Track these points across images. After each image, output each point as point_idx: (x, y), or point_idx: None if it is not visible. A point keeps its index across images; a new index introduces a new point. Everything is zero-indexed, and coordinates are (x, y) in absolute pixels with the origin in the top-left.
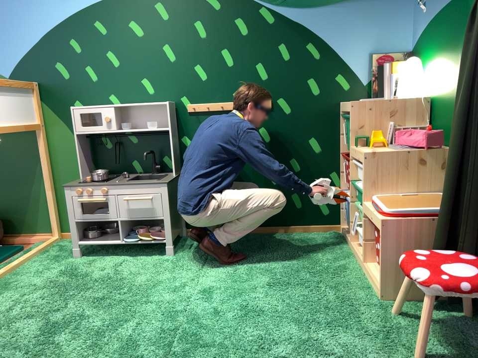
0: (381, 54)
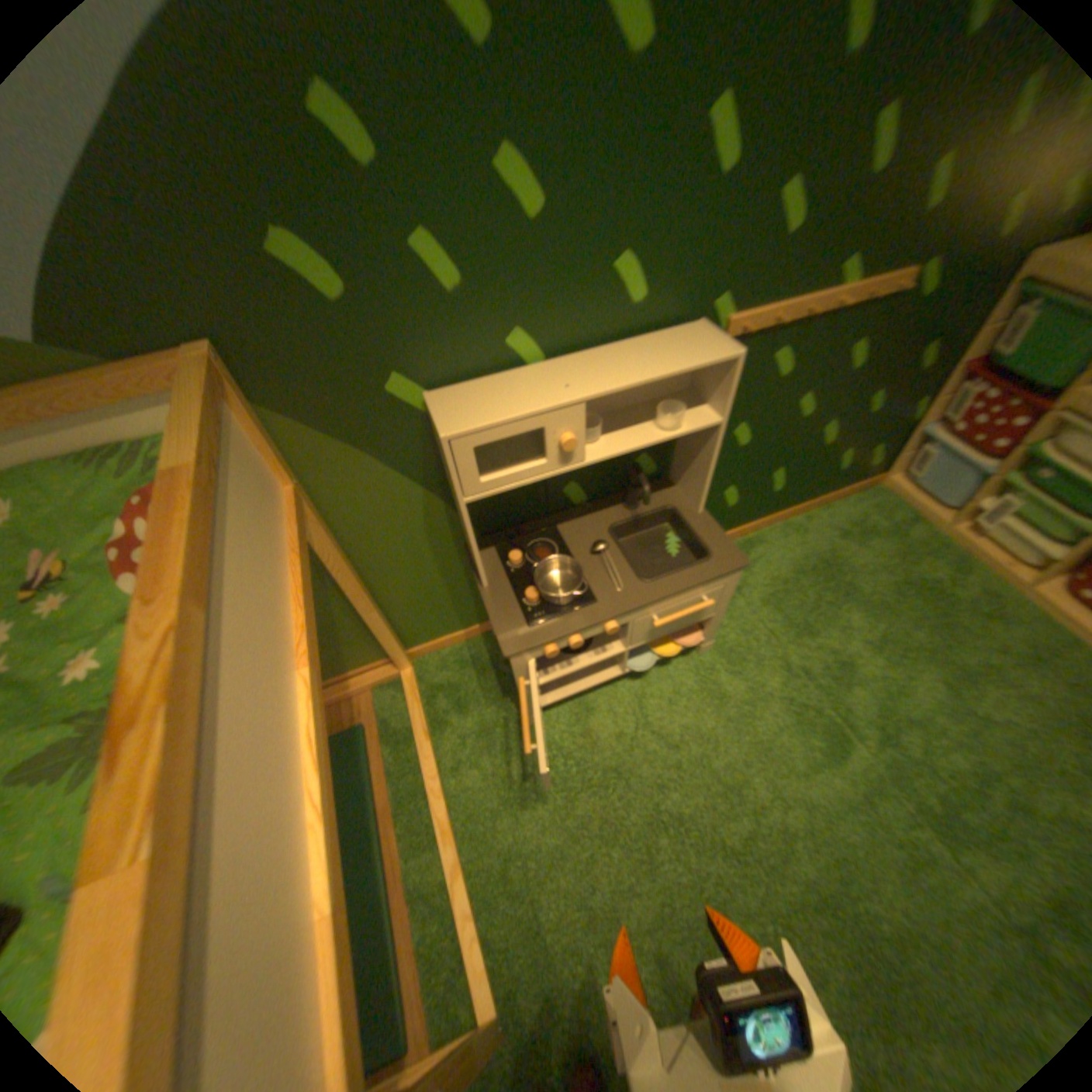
0: None
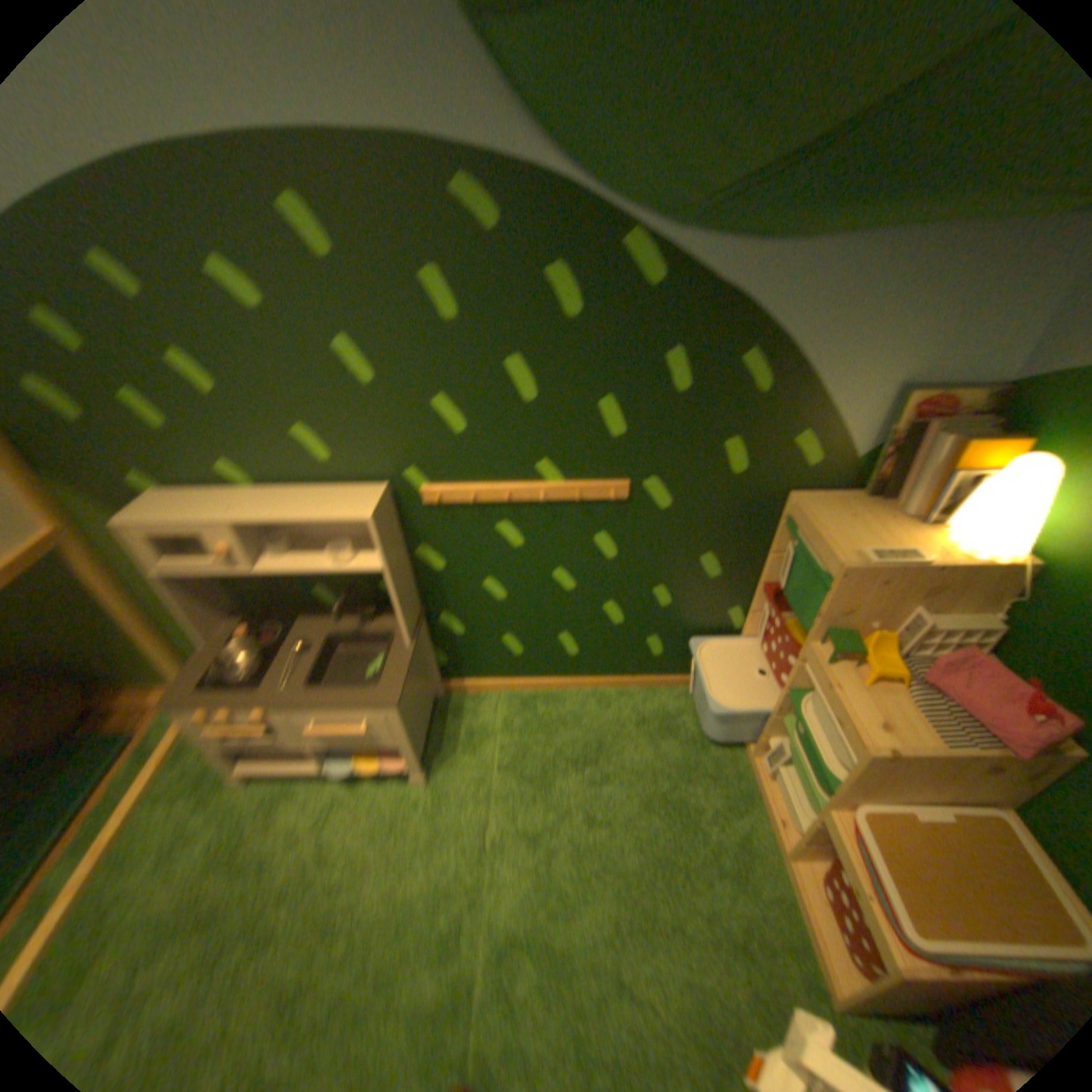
0: (937, 394)
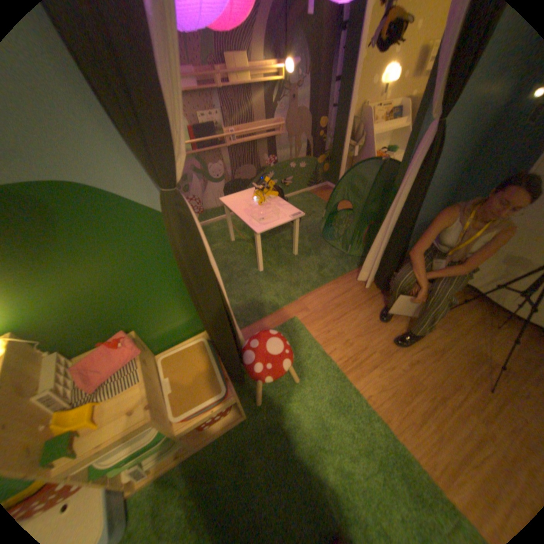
0: None
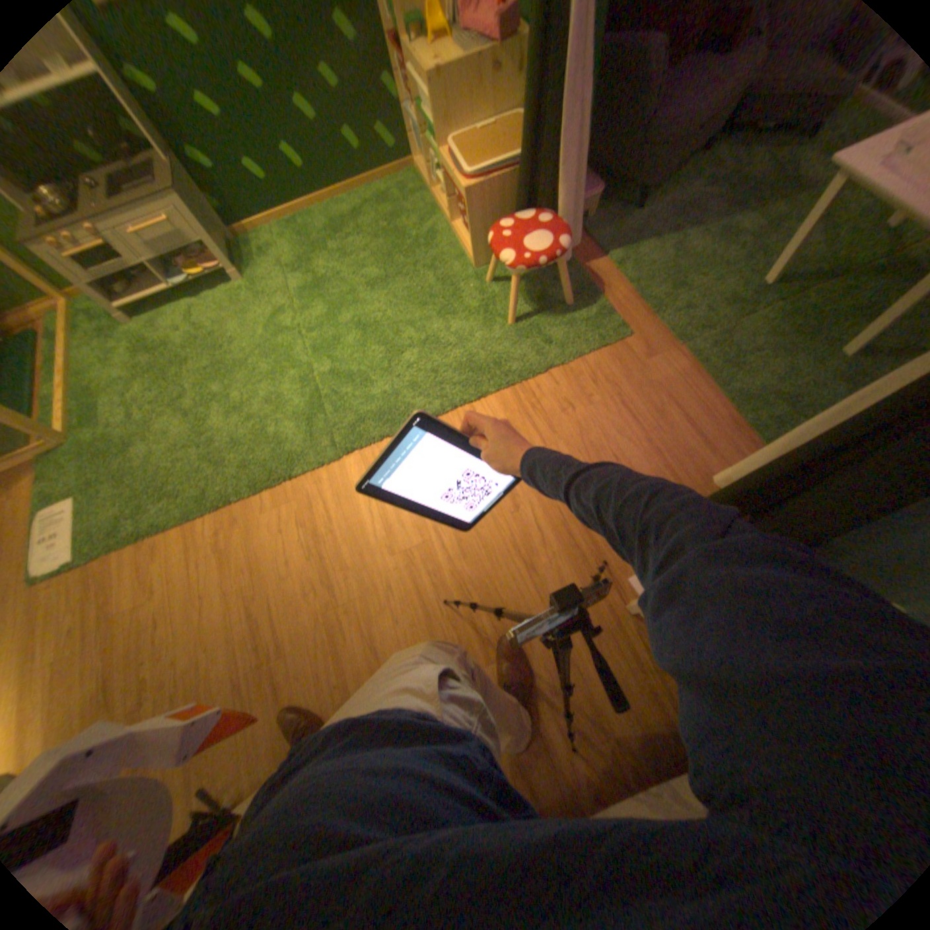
0: None
